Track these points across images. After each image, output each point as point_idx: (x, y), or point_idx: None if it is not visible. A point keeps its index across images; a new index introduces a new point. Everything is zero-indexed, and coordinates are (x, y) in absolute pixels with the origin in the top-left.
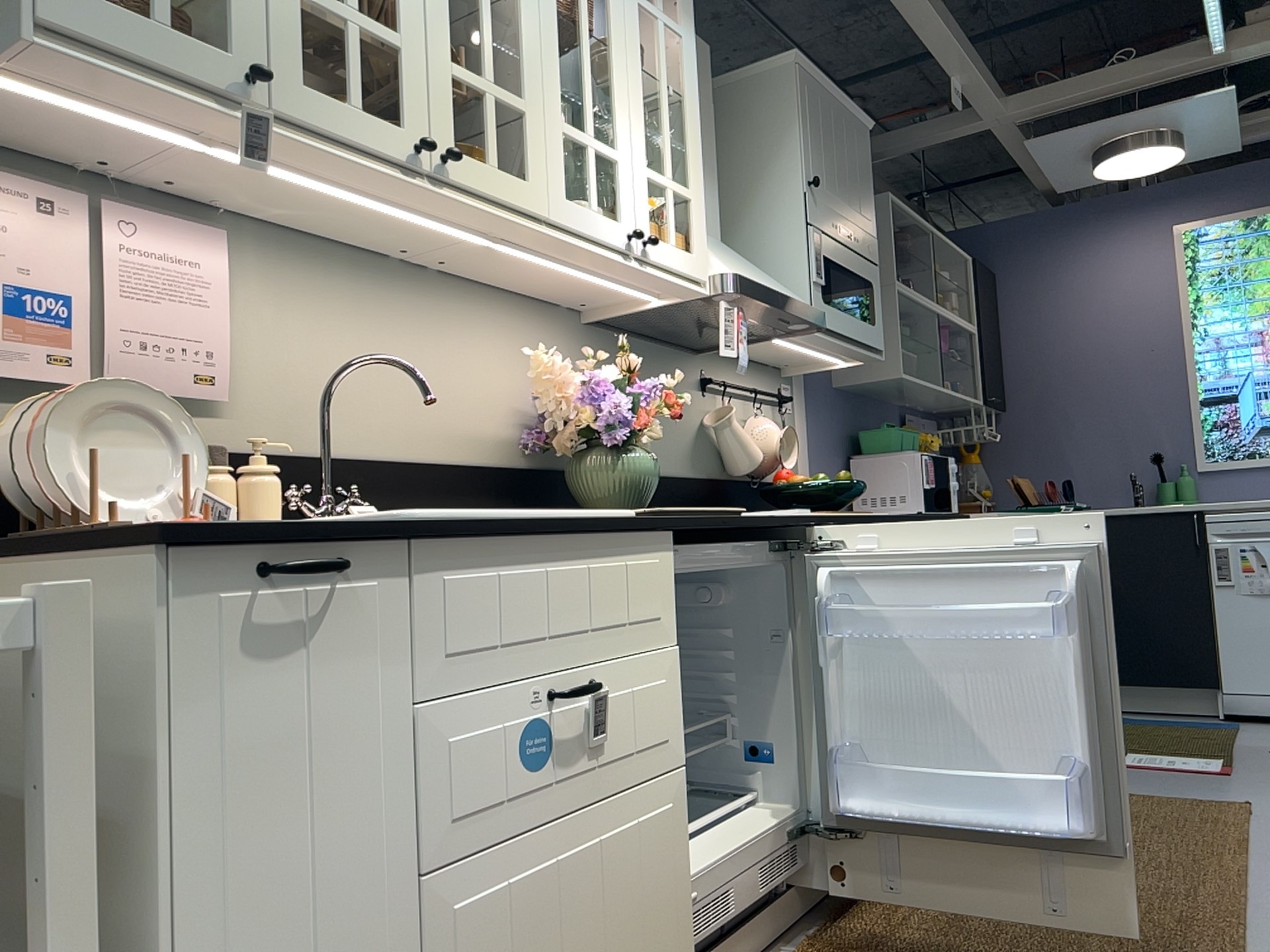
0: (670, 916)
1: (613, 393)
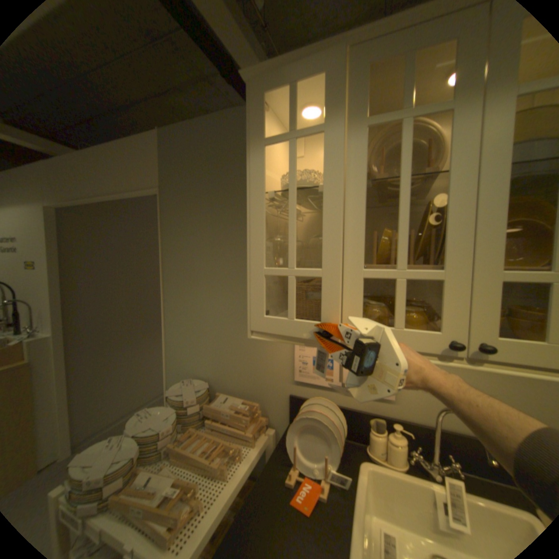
0: None
1: None
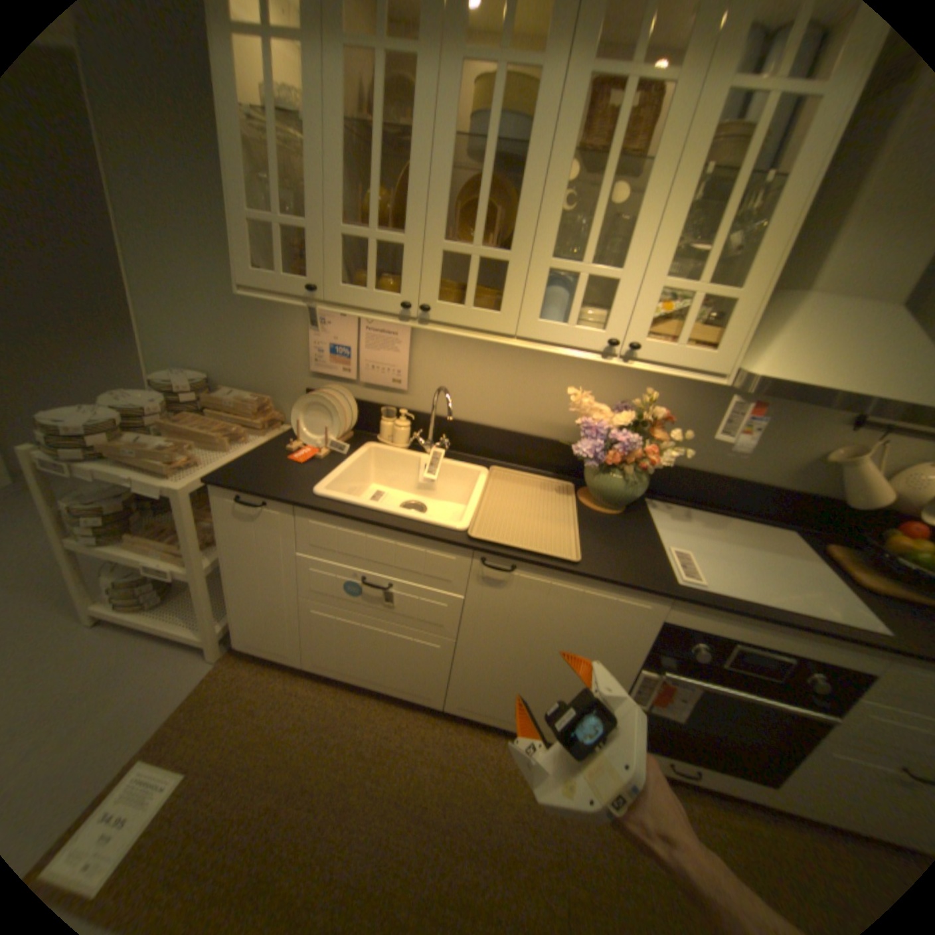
0: (430, 677)
1: (631, 430)
